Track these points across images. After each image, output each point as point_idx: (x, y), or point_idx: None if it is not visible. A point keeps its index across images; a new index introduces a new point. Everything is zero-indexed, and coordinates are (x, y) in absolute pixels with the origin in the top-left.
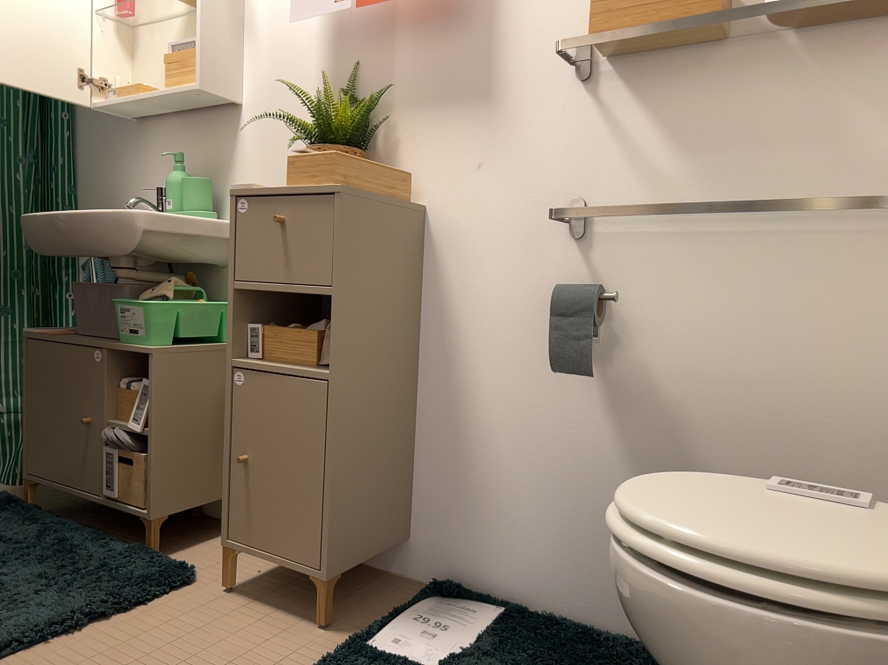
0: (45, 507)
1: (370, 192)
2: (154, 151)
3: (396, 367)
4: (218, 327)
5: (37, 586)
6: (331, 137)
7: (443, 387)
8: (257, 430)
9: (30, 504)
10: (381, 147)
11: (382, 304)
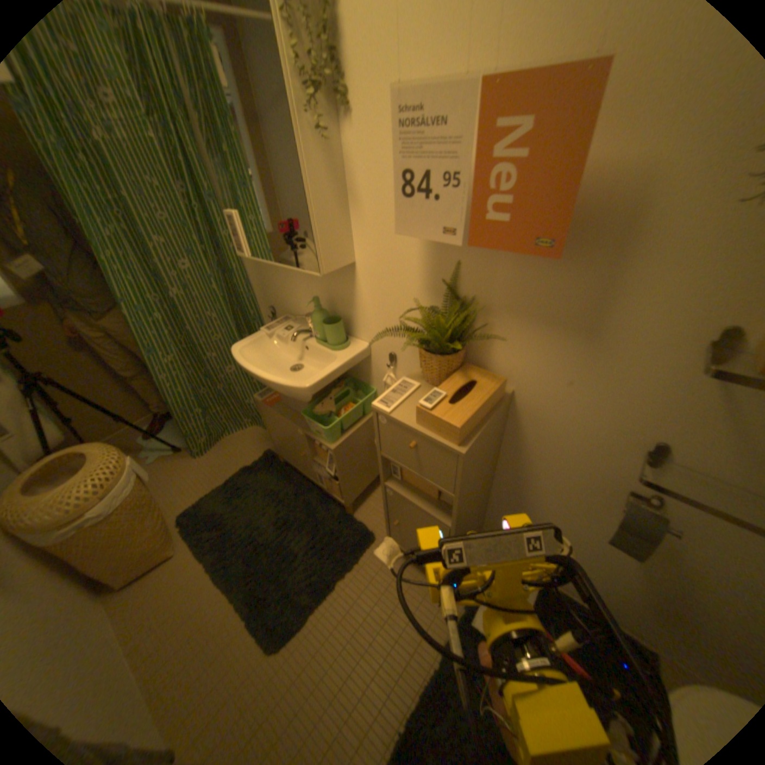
0: (287, 470)
1: (480, 425)
2: (289, 270)
3: (484, 486)
4: (360, 413)
5: (304, 562)
6: (439, 348)
7: (513, 486)
8: (401, 517)
9: (280, 468)
10: (477, 334)
11: (481, 472)
